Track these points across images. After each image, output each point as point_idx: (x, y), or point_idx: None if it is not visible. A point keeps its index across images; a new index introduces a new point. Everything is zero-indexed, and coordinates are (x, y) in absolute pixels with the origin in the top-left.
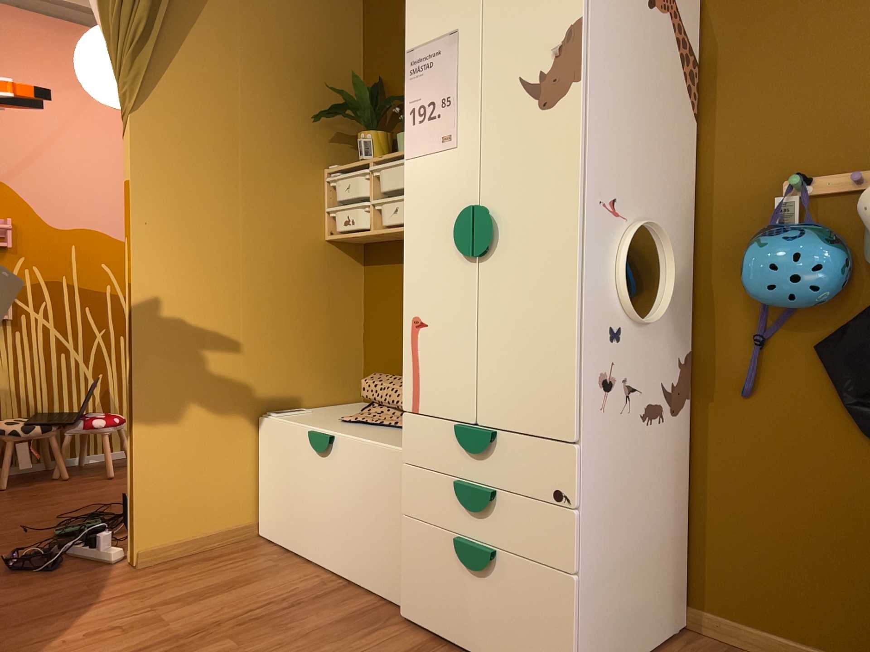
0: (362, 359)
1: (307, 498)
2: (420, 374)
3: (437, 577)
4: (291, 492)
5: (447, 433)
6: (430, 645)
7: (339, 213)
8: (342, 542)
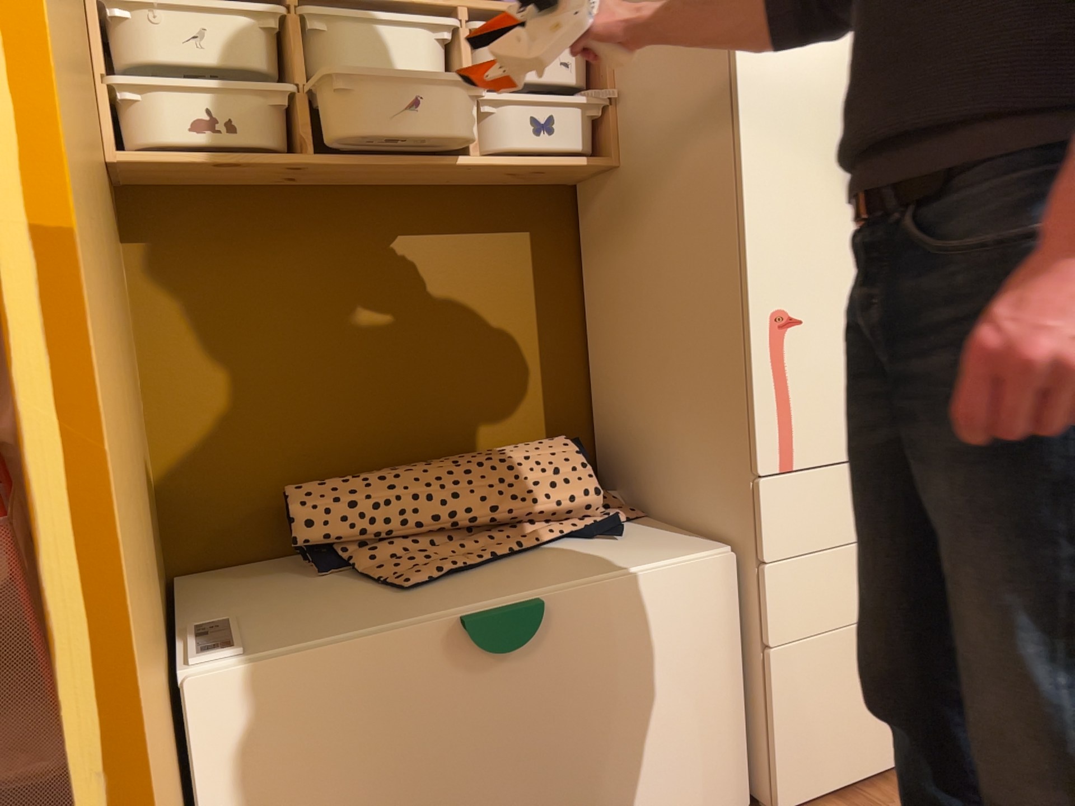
0: (154, 474)
1: (456, 783)
2: (796, 405)
3: (842, 700)
4: (387, 805)
5: (845, 481)
6: (858, 801)
7: (162, 99)
8: (586, 800)
